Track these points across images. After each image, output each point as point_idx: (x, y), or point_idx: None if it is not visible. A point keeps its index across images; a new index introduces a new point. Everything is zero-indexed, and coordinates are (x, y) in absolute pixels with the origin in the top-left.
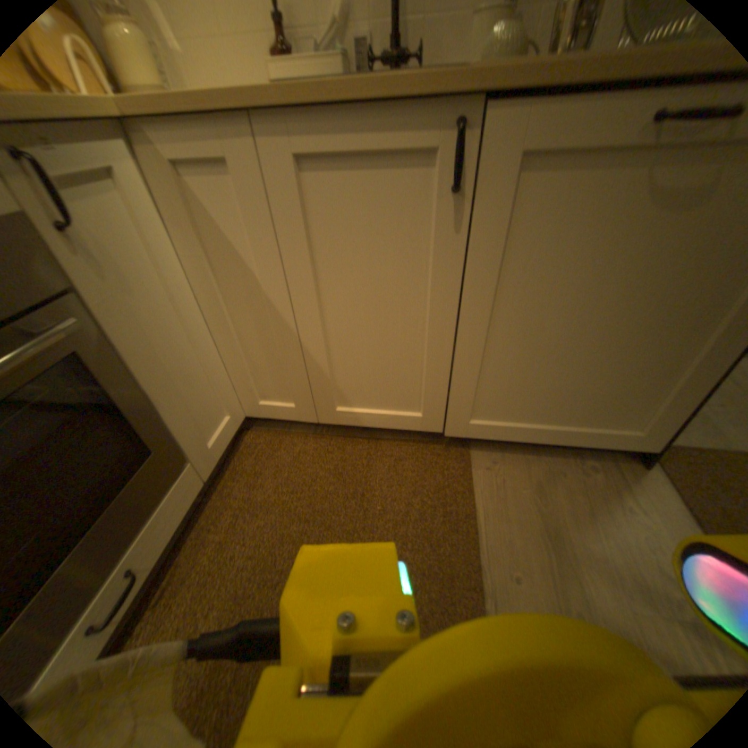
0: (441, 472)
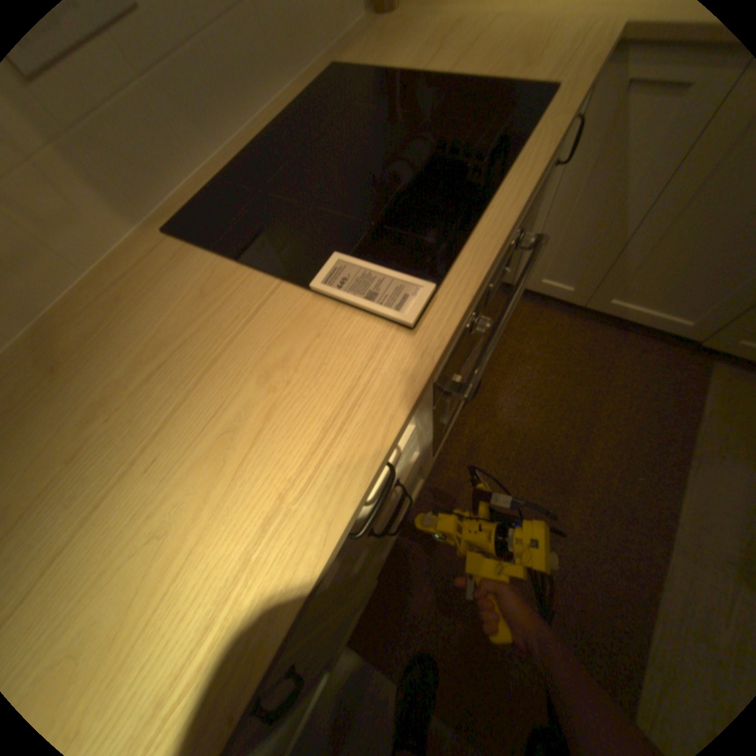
0: (678, 371)
